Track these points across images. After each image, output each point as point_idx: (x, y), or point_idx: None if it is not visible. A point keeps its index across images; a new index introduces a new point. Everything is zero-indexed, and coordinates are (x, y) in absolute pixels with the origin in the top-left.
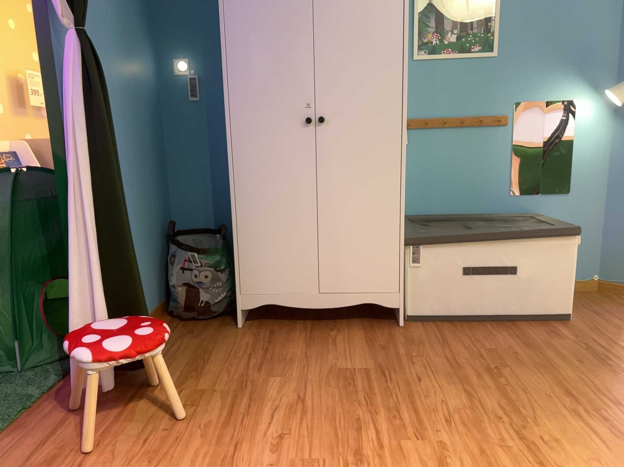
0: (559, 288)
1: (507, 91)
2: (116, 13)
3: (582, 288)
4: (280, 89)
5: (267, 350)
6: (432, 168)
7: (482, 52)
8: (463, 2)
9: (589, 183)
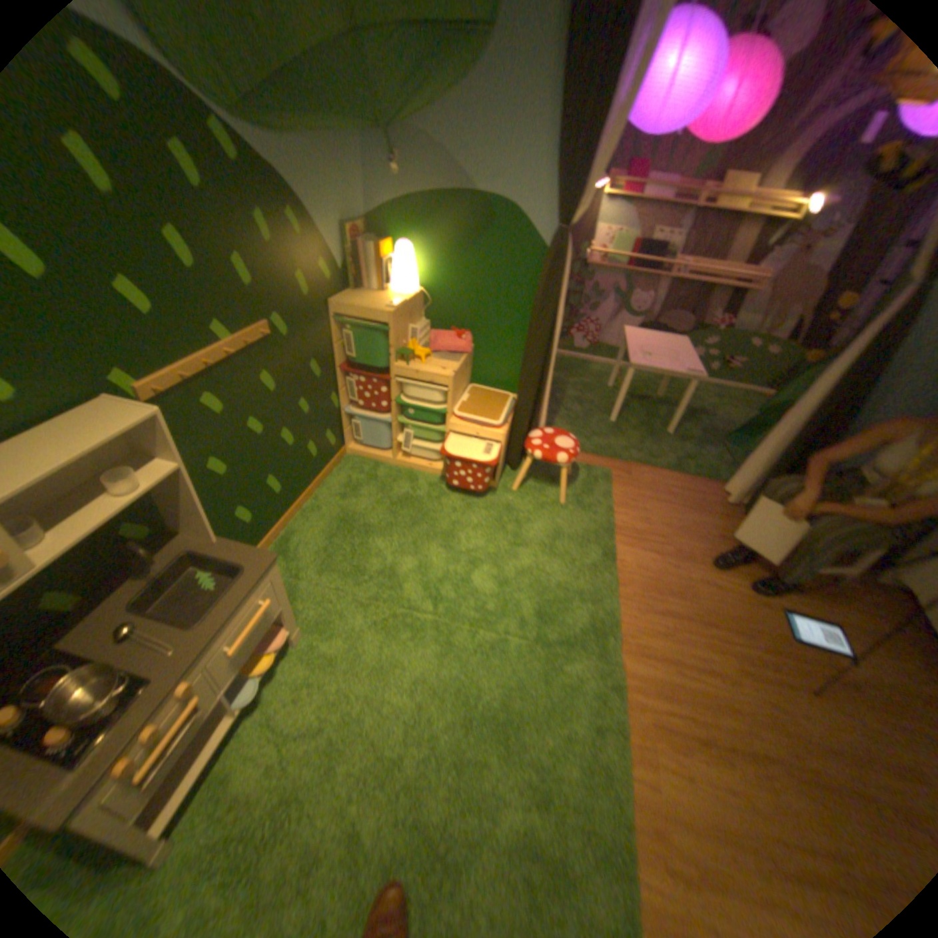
0: None
1: None
2: None
3: None
4: None
5: (841, 599)
6: None
7: None
8: None
9: None
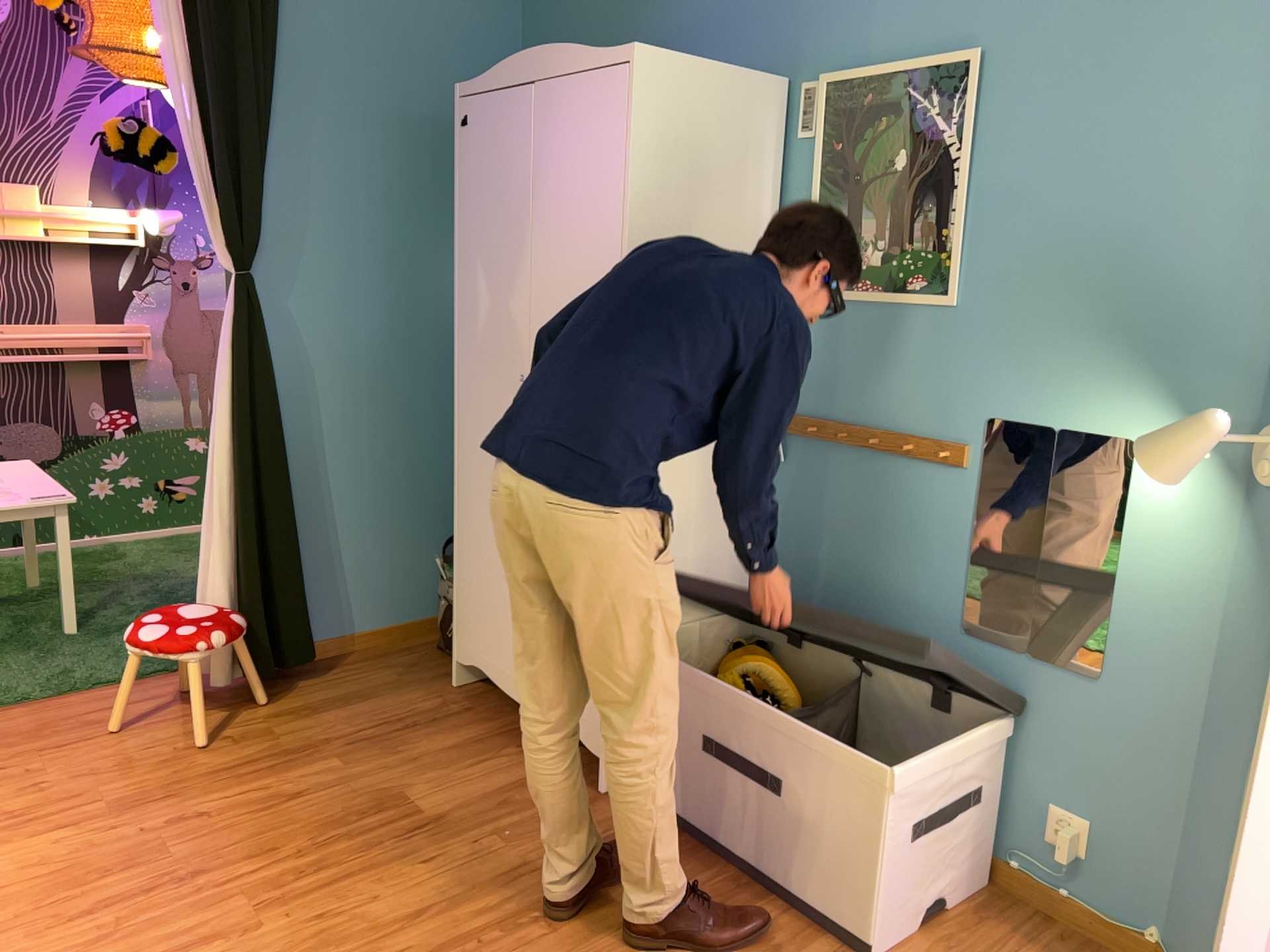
0: (851, 873)
1: (973, 389)
2: (393, 221)
3: (1106, 939)
4: (498, 347)
5: (409, 728)
6: (821, 523)
7: (925, 294)
8: (897, 183)
9: (1153, 670)
